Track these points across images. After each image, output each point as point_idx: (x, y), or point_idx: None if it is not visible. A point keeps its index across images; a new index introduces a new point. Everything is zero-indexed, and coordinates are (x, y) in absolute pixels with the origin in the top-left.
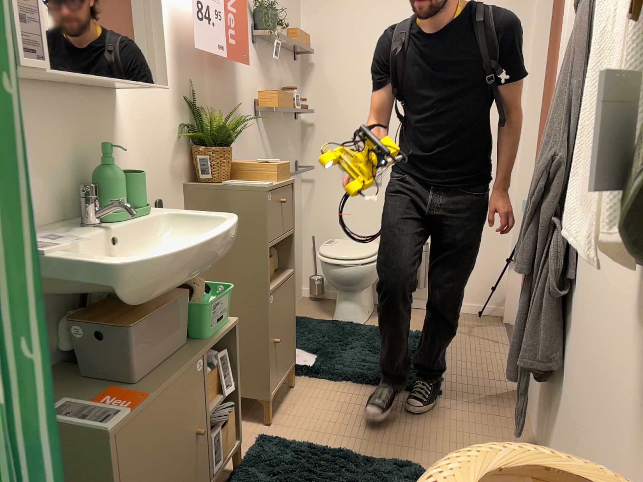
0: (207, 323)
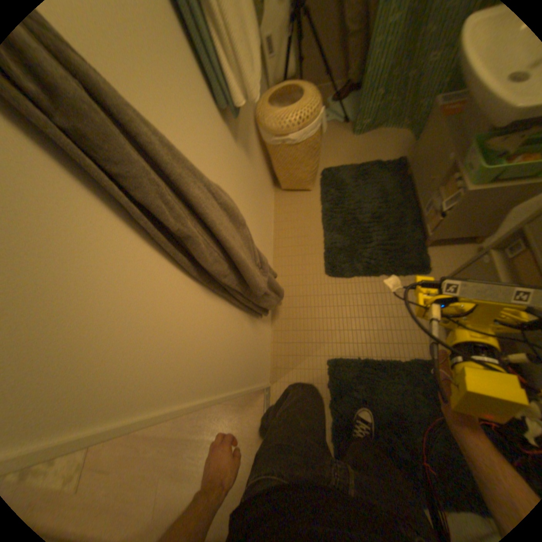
0: (470, 151)
